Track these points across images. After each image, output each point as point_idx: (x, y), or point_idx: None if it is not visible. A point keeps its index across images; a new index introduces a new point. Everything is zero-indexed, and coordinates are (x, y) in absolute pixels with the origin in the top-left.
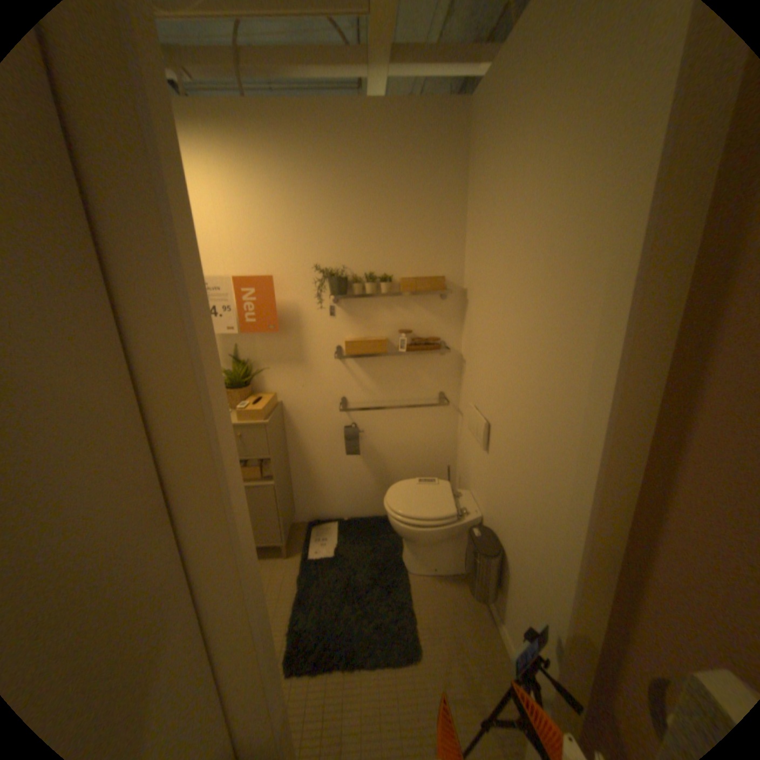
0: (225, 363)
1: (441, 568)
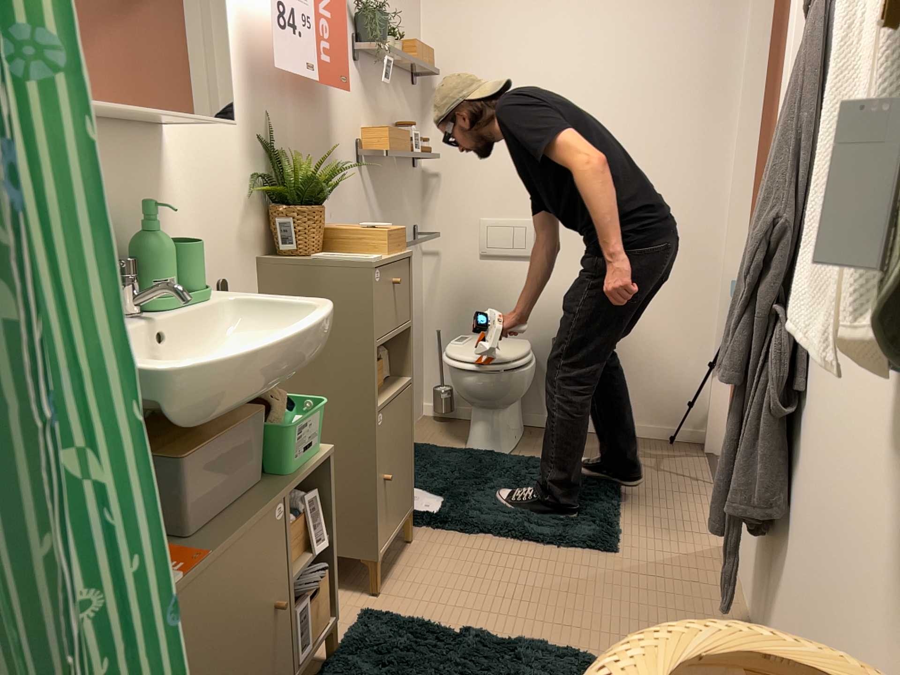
0: (257, 158)
1: (518, 431)
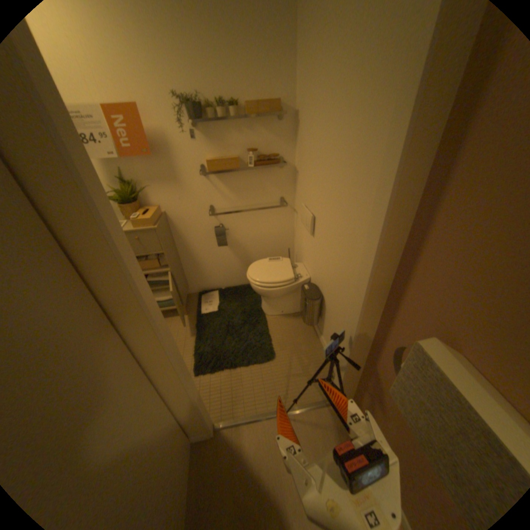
0: (113, 184)
1: (285, 310)
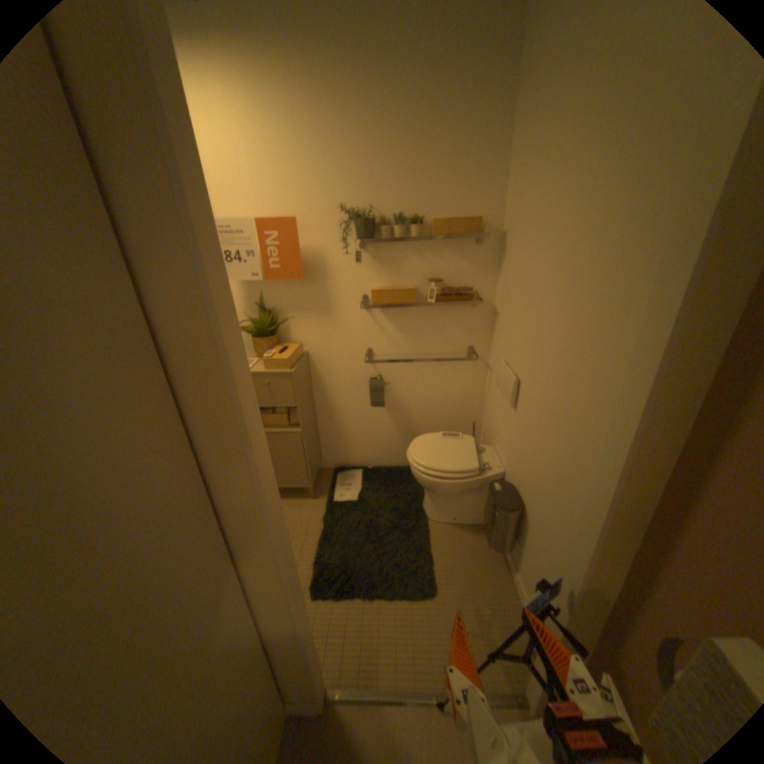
0: (251, 312)
1: (460, 517)
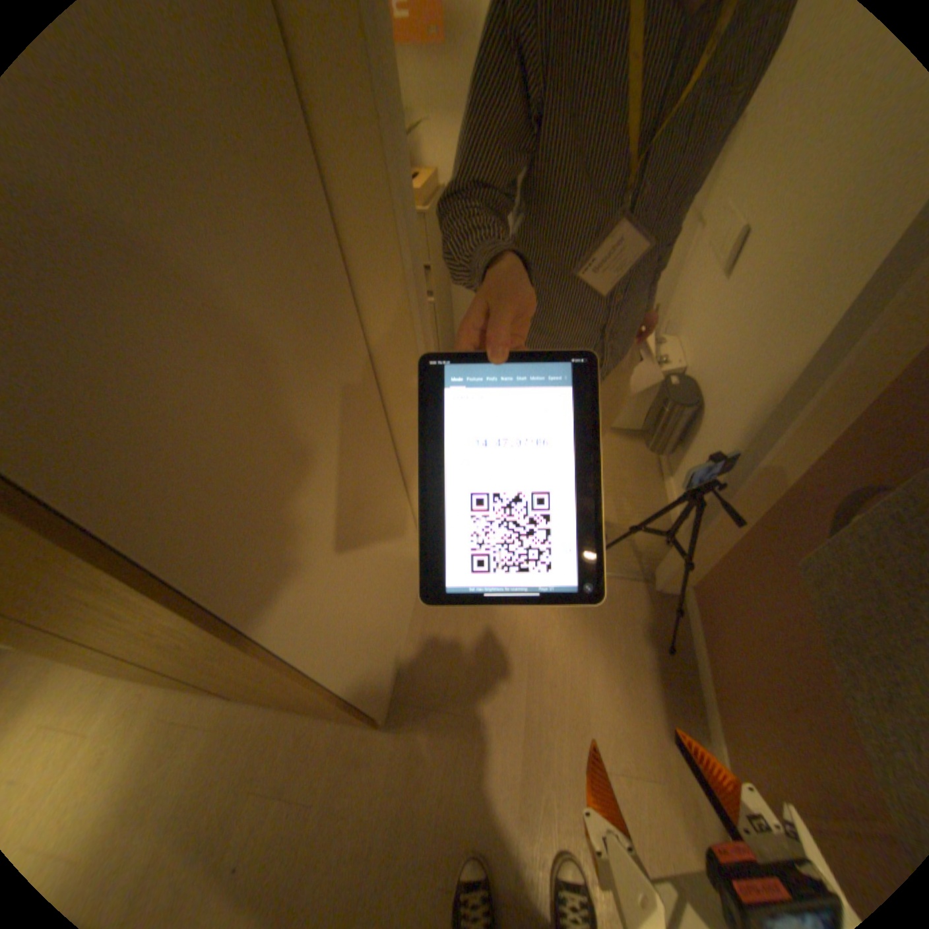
0: None
1: (615, 419)
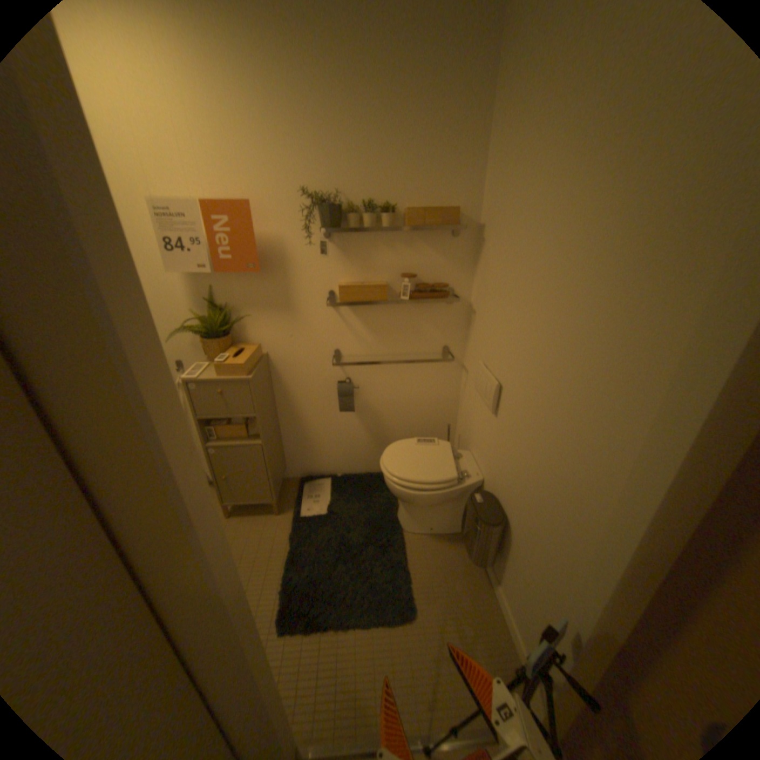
0: (199, 308)
1: (437, 526)
